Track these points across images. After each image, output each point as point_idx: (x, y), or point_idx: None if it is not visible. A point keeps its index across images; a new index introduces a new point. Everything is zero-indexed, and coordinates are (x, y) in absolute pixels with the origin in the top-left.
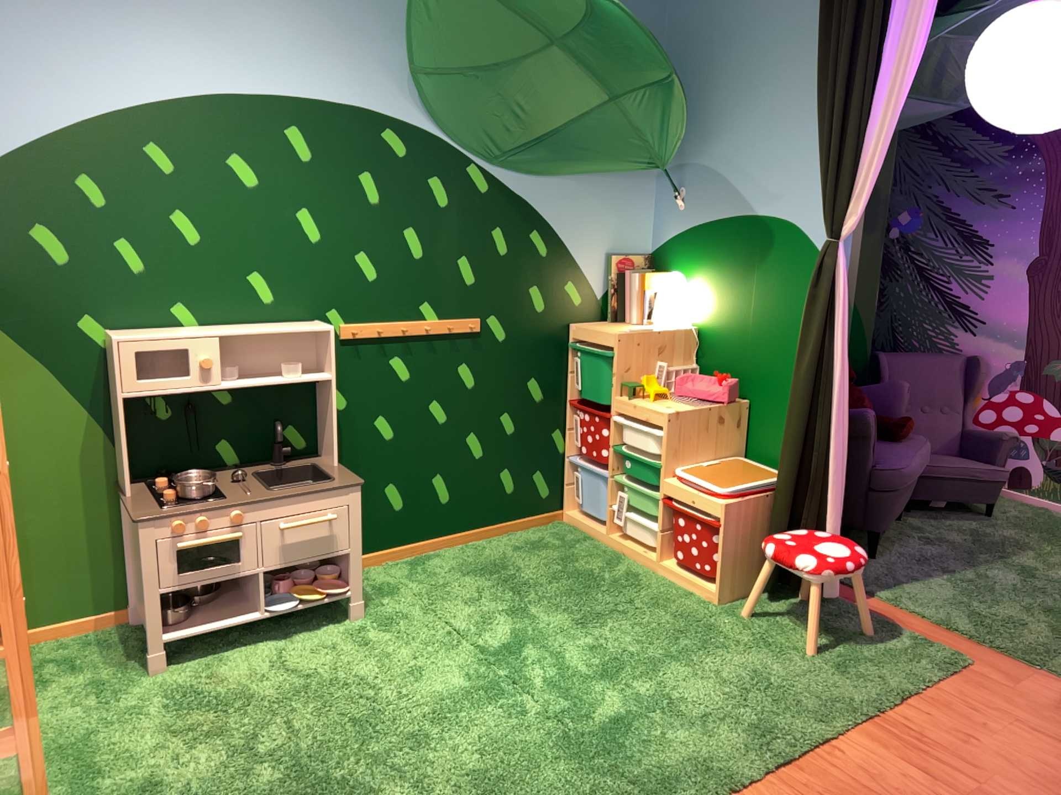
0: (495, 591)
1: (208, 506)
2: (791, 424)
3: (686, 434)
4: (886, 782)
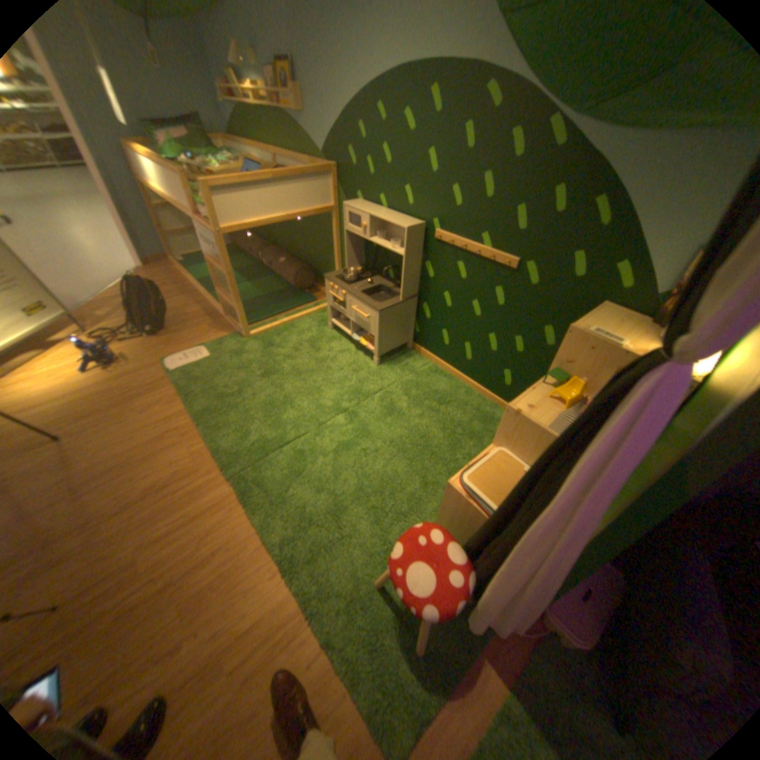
0: (418, 407)
1: (340, 285)
2: (509, 501)
3: (519, 434)
4: (240, 601)
